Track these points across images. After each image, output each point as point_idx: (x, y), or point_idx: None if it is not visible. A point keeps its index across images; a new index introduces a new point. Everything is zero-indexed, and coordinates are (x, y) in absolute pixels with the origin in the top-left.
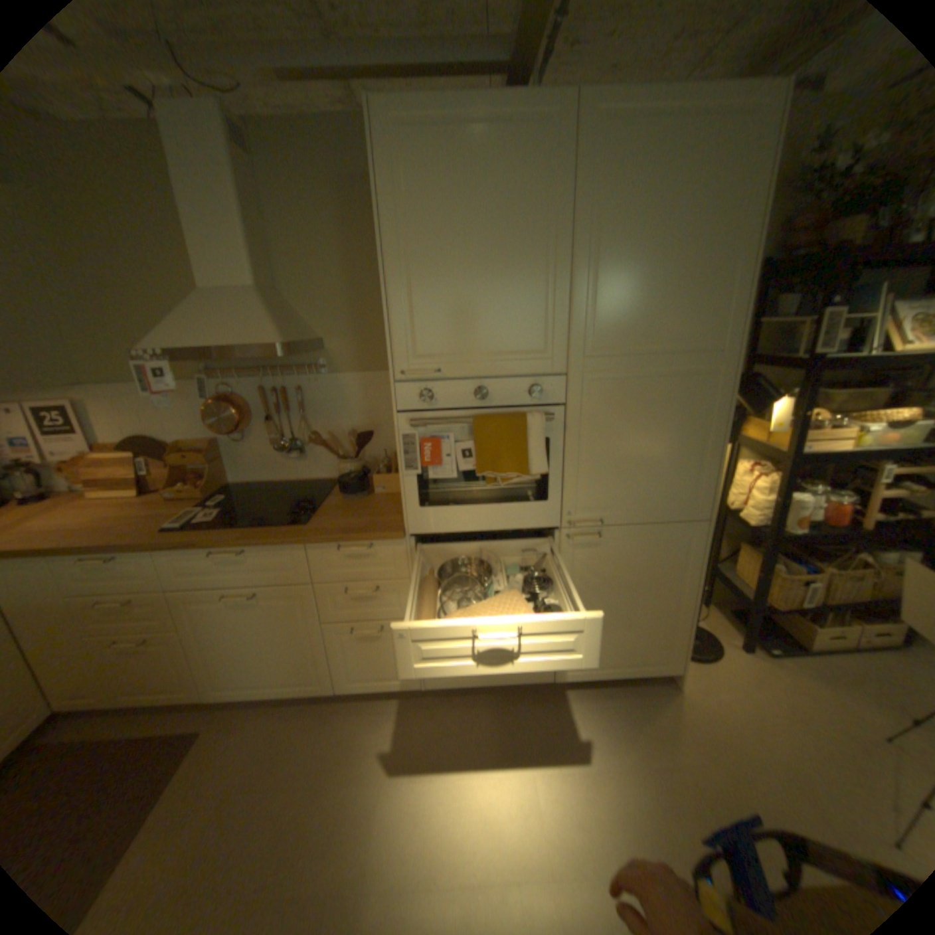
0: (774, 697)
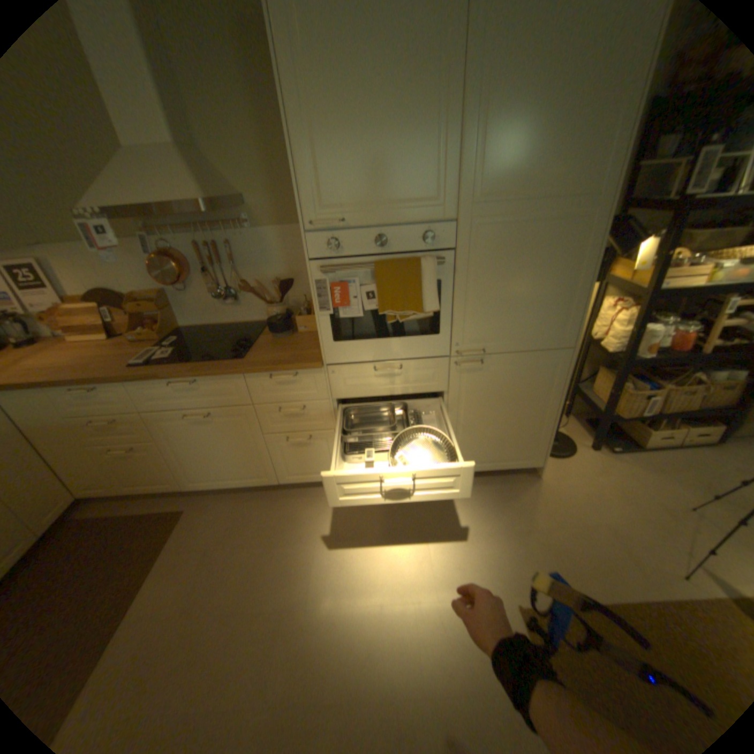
0: (611, 481)
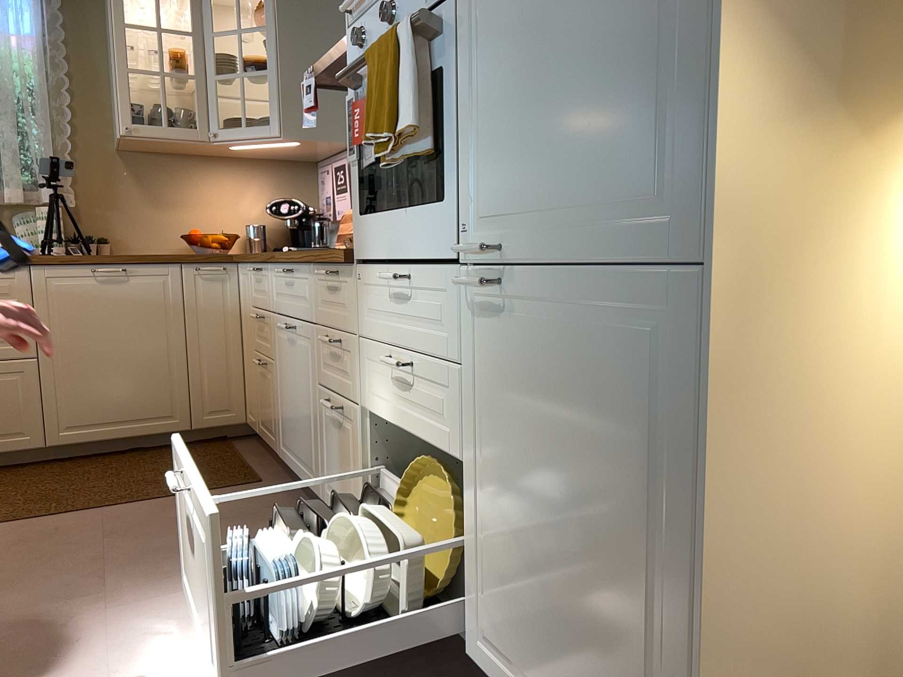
0: None
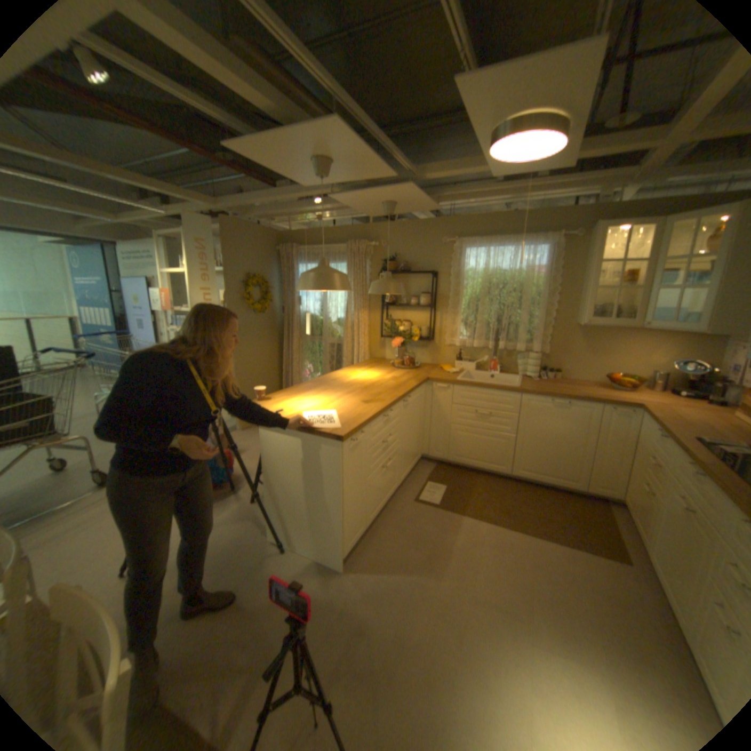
0: None
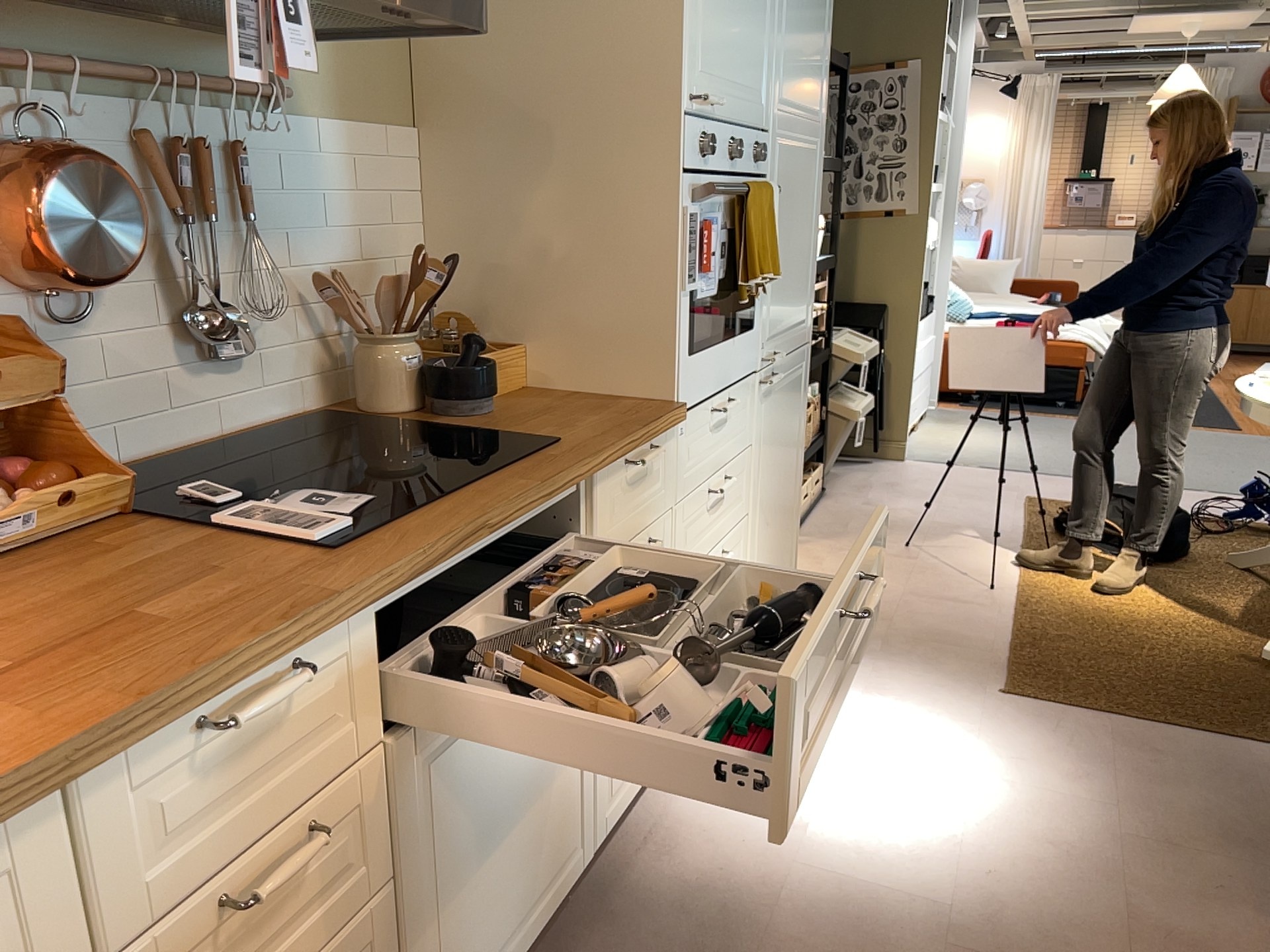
0: (833, 560)
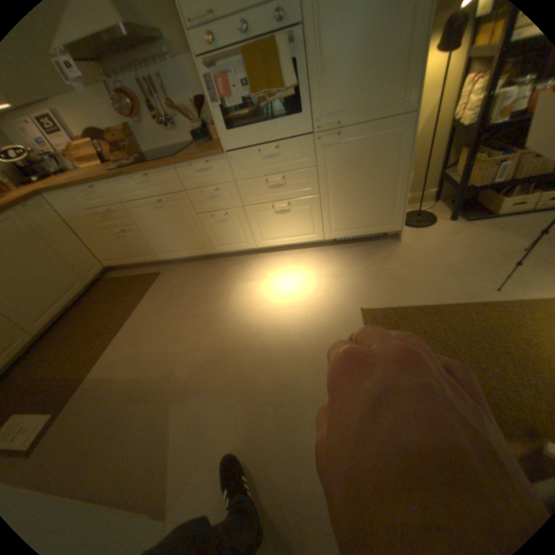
0: (460, 237)
